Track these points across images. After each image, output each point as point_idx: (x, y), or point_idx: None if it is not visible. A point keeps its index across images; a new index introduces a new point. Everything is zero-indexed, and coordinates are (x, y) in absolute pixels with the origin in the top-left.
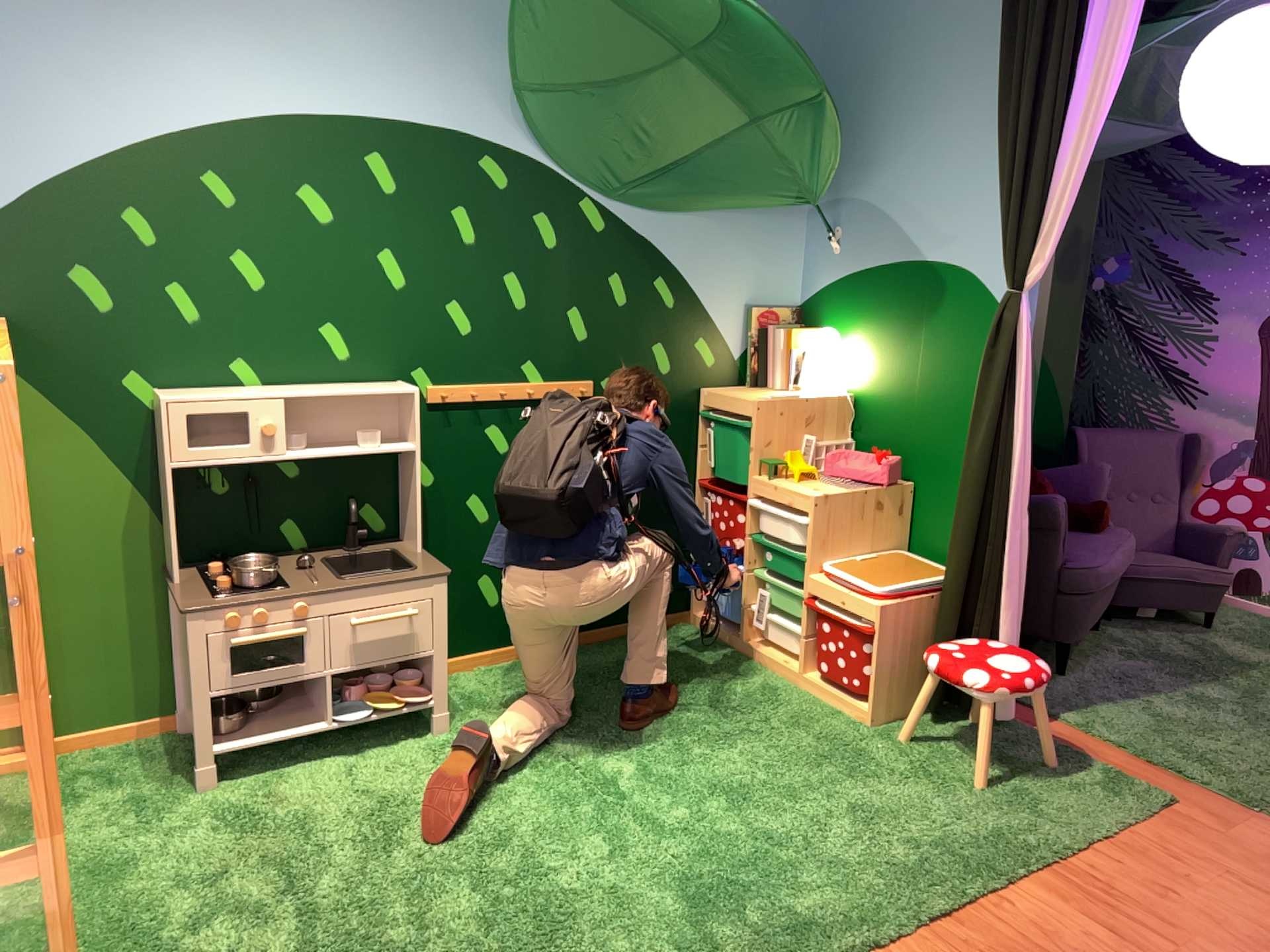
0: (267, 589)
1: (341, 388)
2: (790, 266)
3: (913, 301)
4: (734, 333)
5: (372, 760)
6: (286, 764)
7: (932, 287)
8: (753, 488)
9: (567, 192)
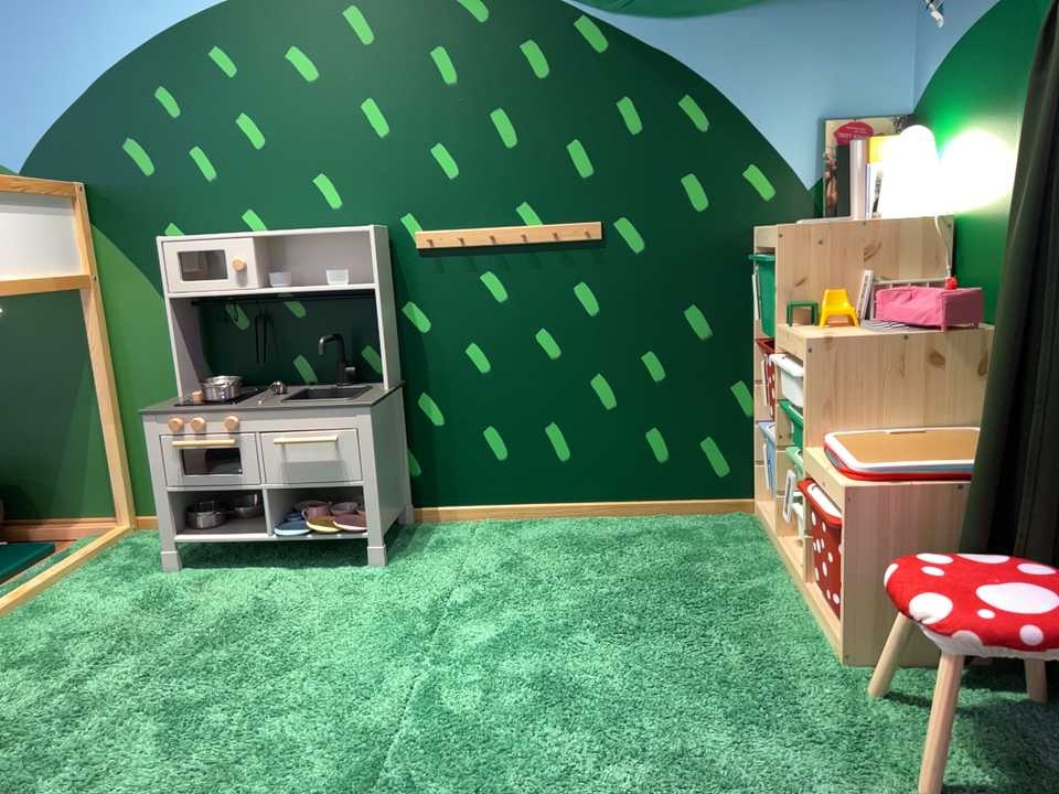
0: (211, 406)
1: (319, 230)
2: (895, 57)
3: (1017, 44)
4: (804, 153)
5: (291, 581)
6: (230, 570)
7: (1037, 10)
8: (779, 339)
9: (556, 7)
